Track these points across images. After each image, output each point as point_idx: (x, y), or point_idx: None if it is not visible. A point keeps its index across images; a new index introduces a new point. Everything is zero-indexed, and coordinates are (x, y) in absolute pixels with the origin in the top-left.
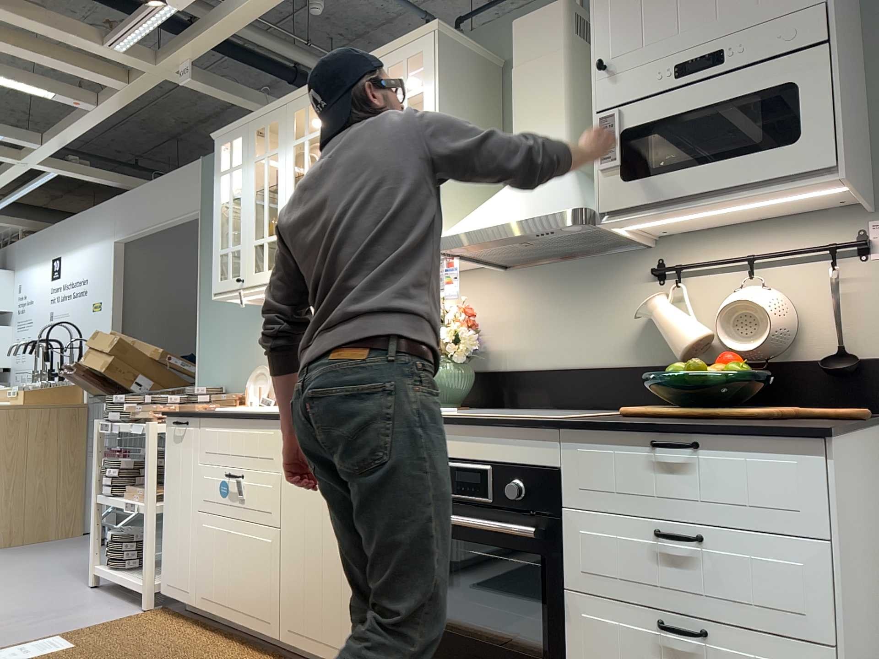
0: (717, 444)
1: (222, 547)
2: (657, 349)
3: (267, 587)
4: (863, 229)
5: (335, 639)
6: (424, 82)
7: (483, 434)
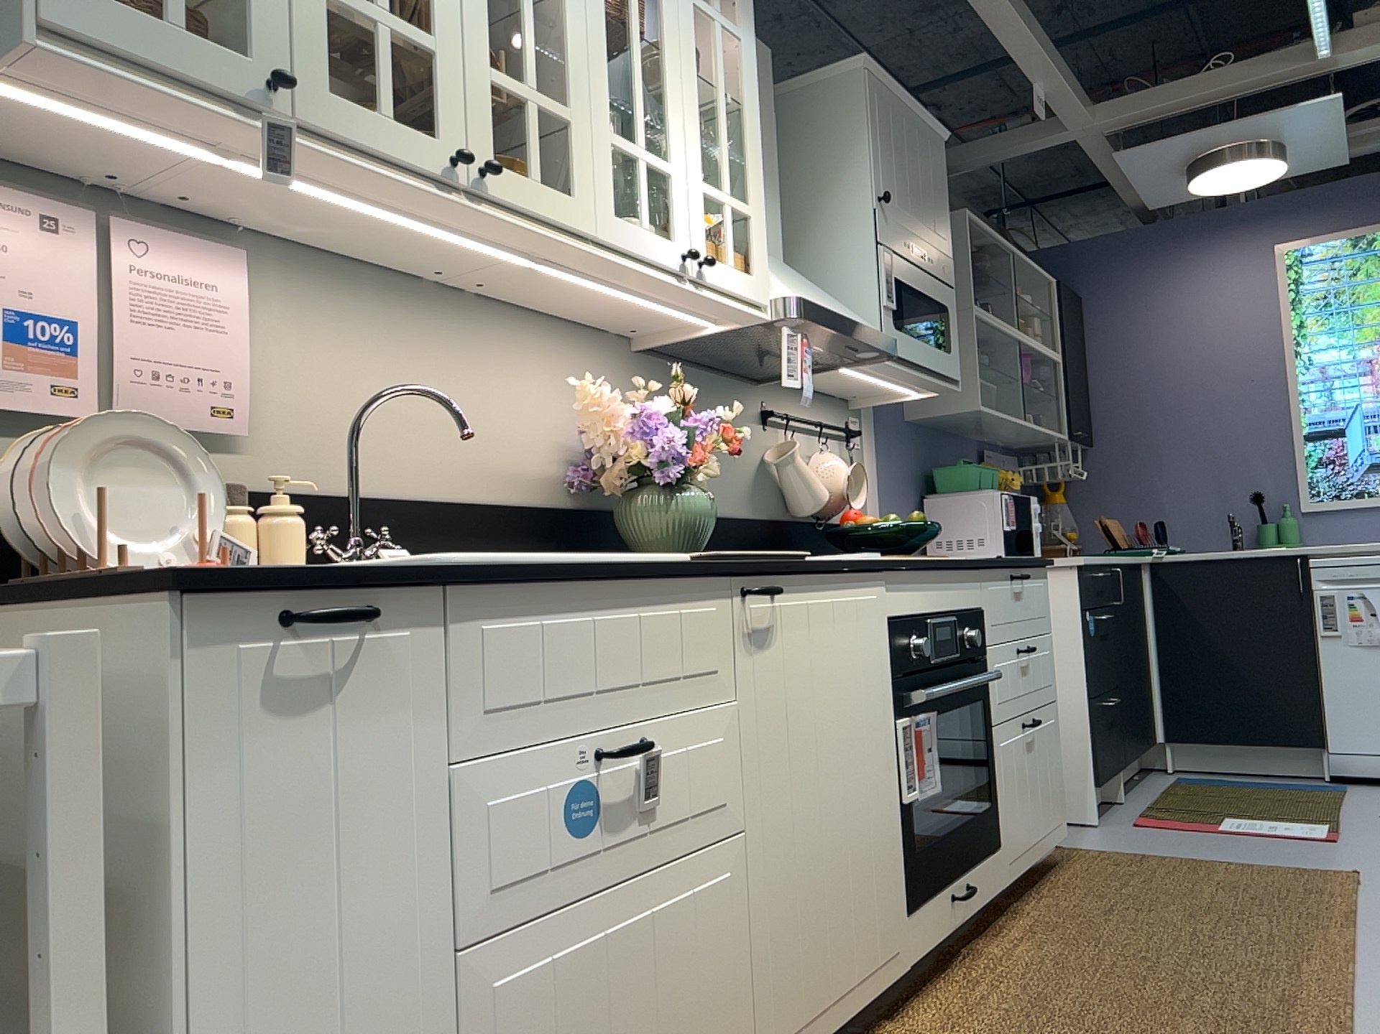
0: (1028, 575)
1: (585, 1001)
2: (768, 501)
3: (728, 994)
4: (852, 421)
5: (848, 975)
6: (744, 28)
7: (947, 579)
